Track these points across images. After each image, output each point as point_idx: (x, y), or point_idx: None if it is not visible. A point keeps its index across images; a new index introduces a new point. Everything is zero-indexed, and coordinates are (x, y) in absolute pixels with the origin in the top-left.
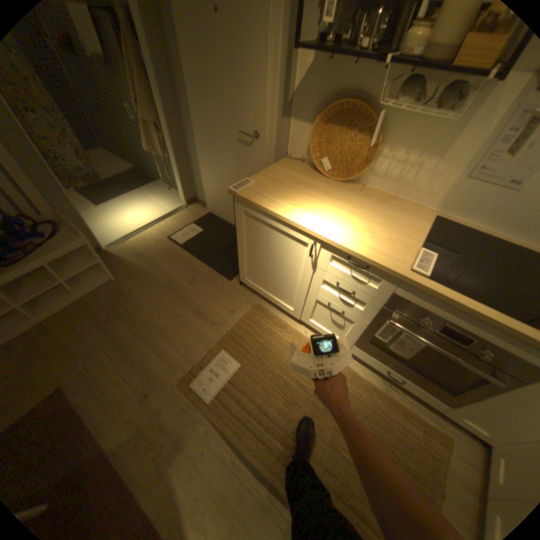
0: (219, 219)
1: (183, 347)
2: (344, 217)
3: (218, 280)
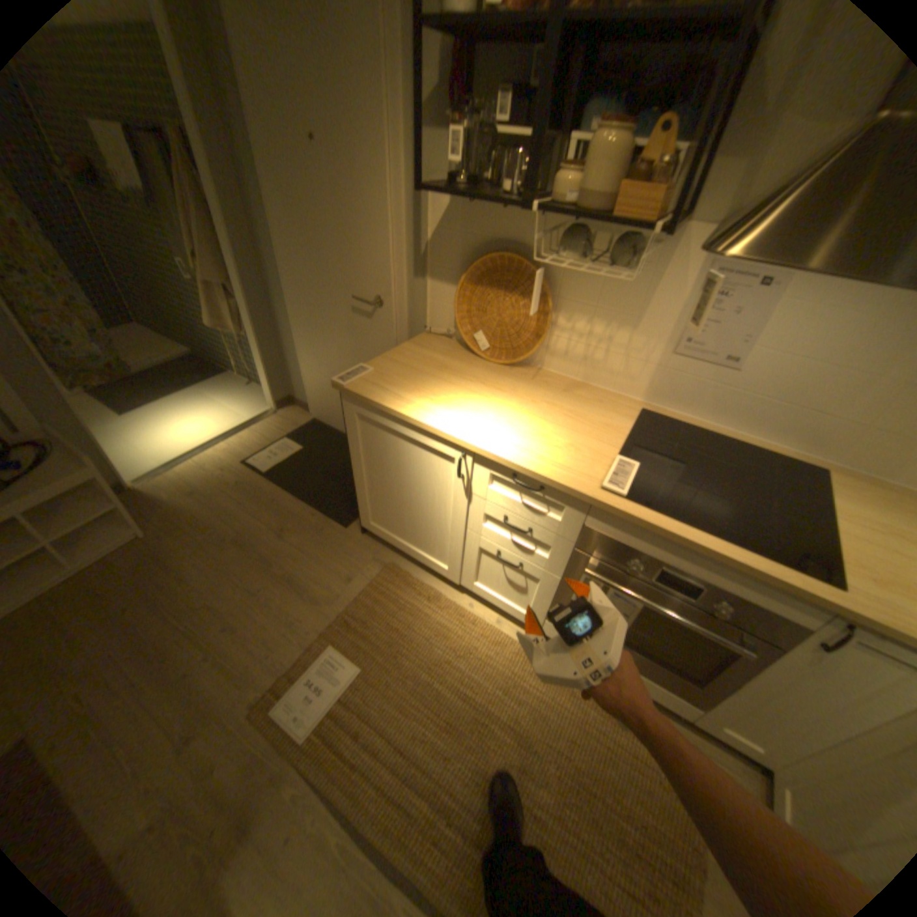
0: (329, 430)
1: (260, 647)
2: (505, 417)
3: (325, 528)
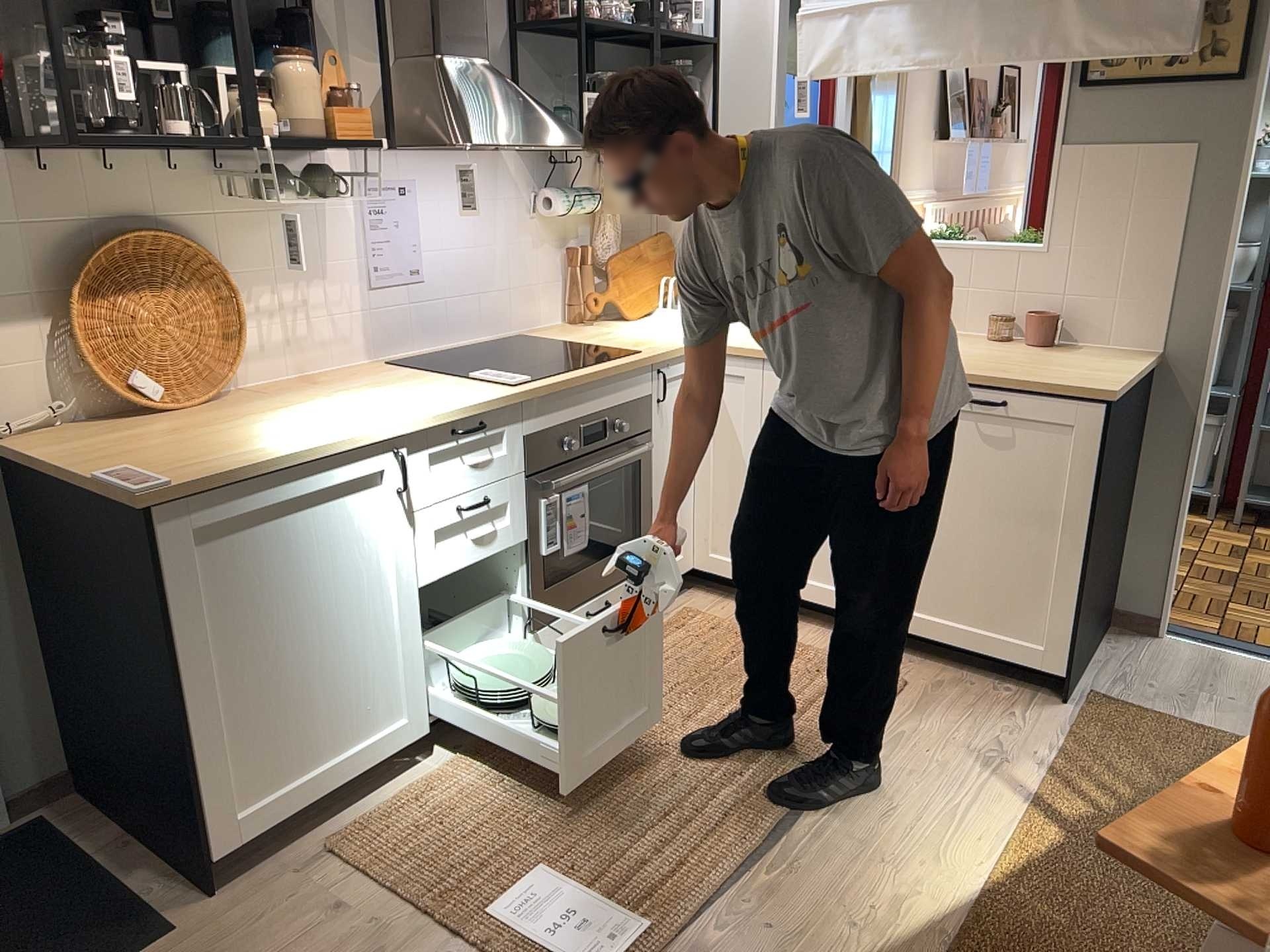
0: None
1: None
2: (355, 408)
3: None
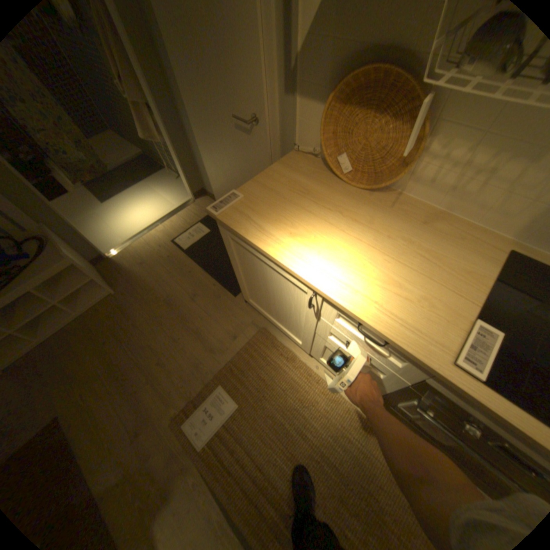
0: None
1: (178, 379)
2: (360, 257)
3: (221, 296)
